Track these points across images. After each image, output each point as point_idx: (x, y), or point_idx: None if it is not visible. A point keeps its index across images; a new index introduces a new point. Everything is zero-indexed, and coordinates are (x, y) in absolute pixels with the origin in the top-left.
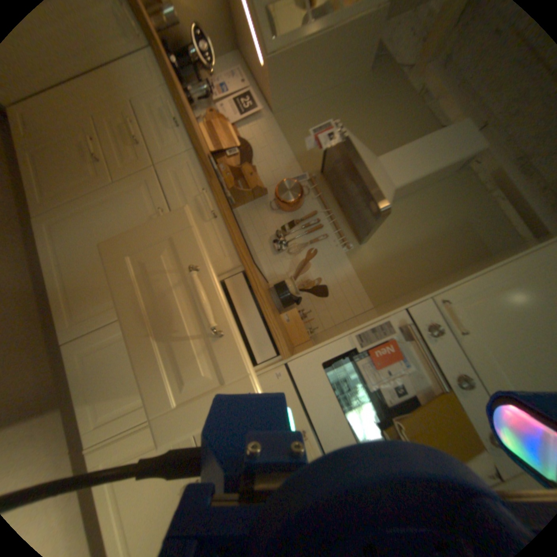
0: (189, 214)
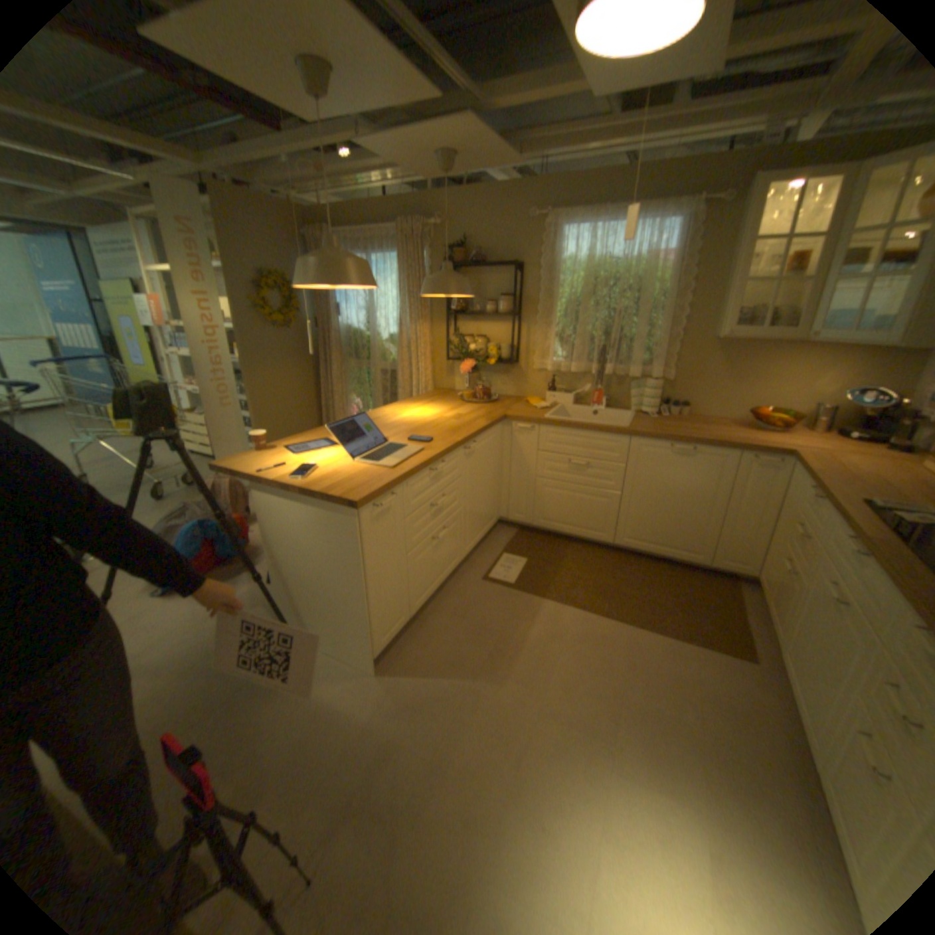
0: (854, 569)
